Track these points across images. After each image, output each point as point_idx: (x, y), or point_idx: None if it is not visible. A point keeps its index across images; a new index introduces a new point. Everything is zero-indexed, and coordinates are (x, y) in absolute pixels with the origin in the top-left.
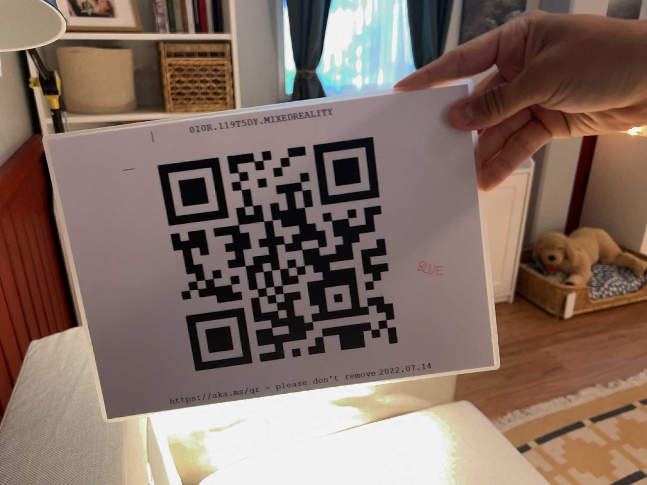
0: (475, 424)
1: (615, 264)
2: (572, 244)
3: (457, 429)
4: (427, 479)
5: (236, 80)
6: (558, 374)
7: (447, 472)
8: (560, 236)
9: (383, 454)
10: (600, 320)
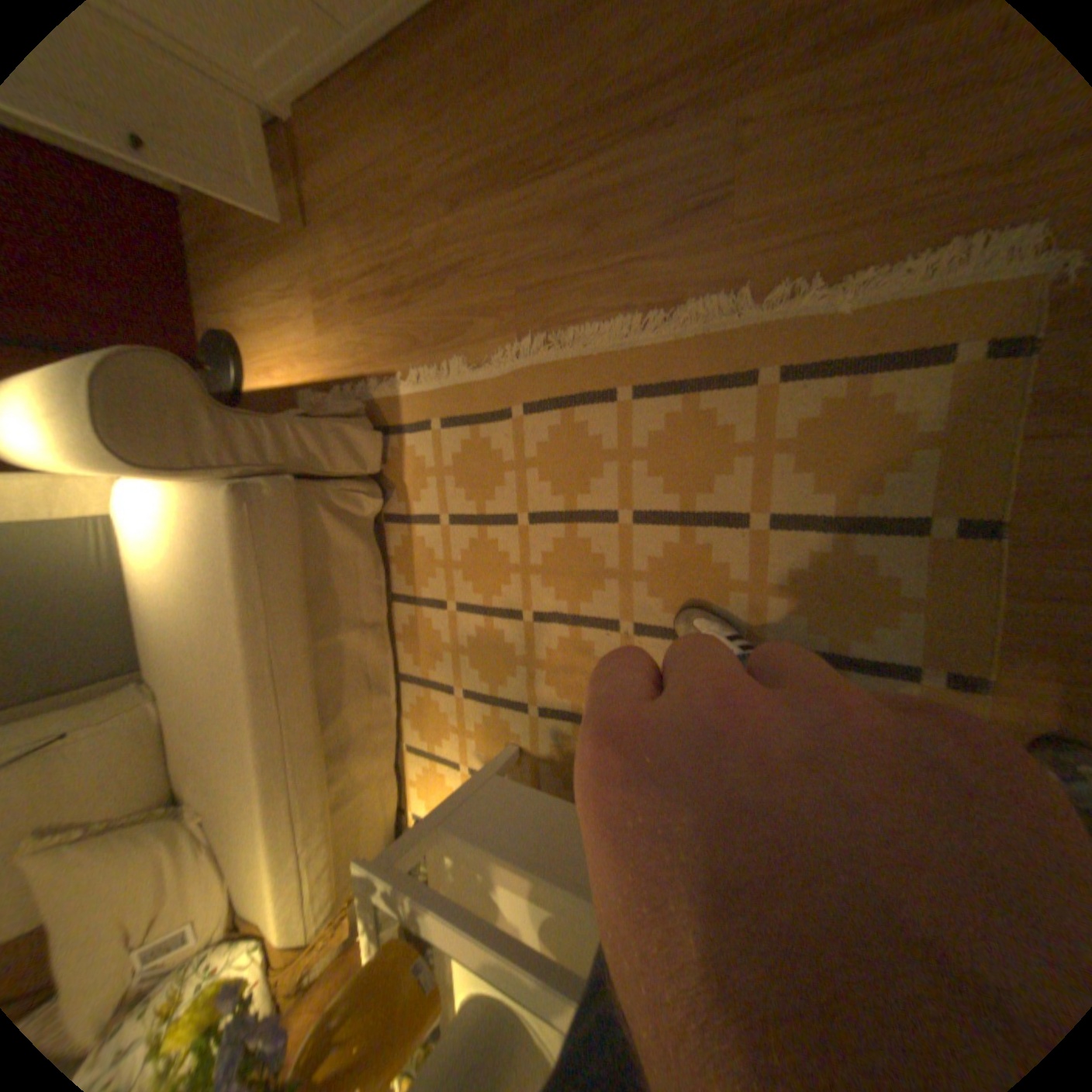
0: (218, 522)
1: None
2: None
3: (205, 522)
4: (180, 564)
5: None
6: (699, 218)
7: (190, 565)
8: None
9: (167, 522)
10: None
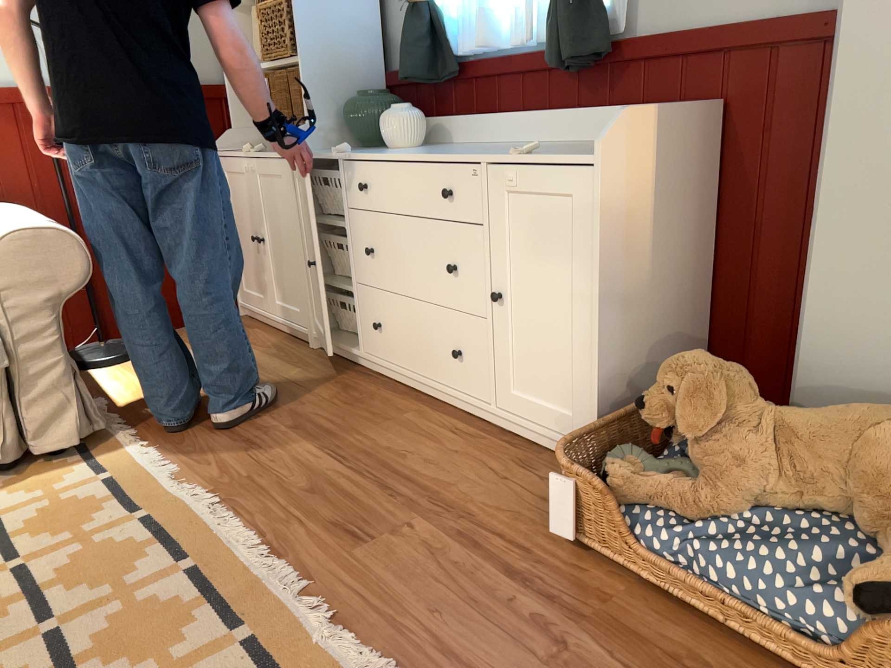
0: None
1: (882, 541)
2: (713, 392)
3: None
4: None
5: (296, 22)
6: (342, 538)
7: None
8: (702, 360)
9: None
10: (632, 605)
